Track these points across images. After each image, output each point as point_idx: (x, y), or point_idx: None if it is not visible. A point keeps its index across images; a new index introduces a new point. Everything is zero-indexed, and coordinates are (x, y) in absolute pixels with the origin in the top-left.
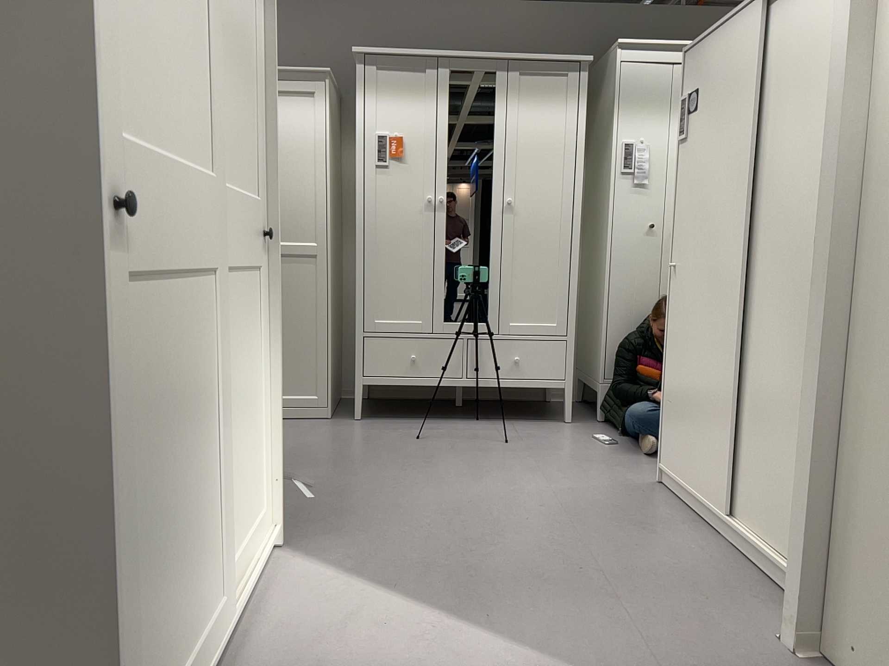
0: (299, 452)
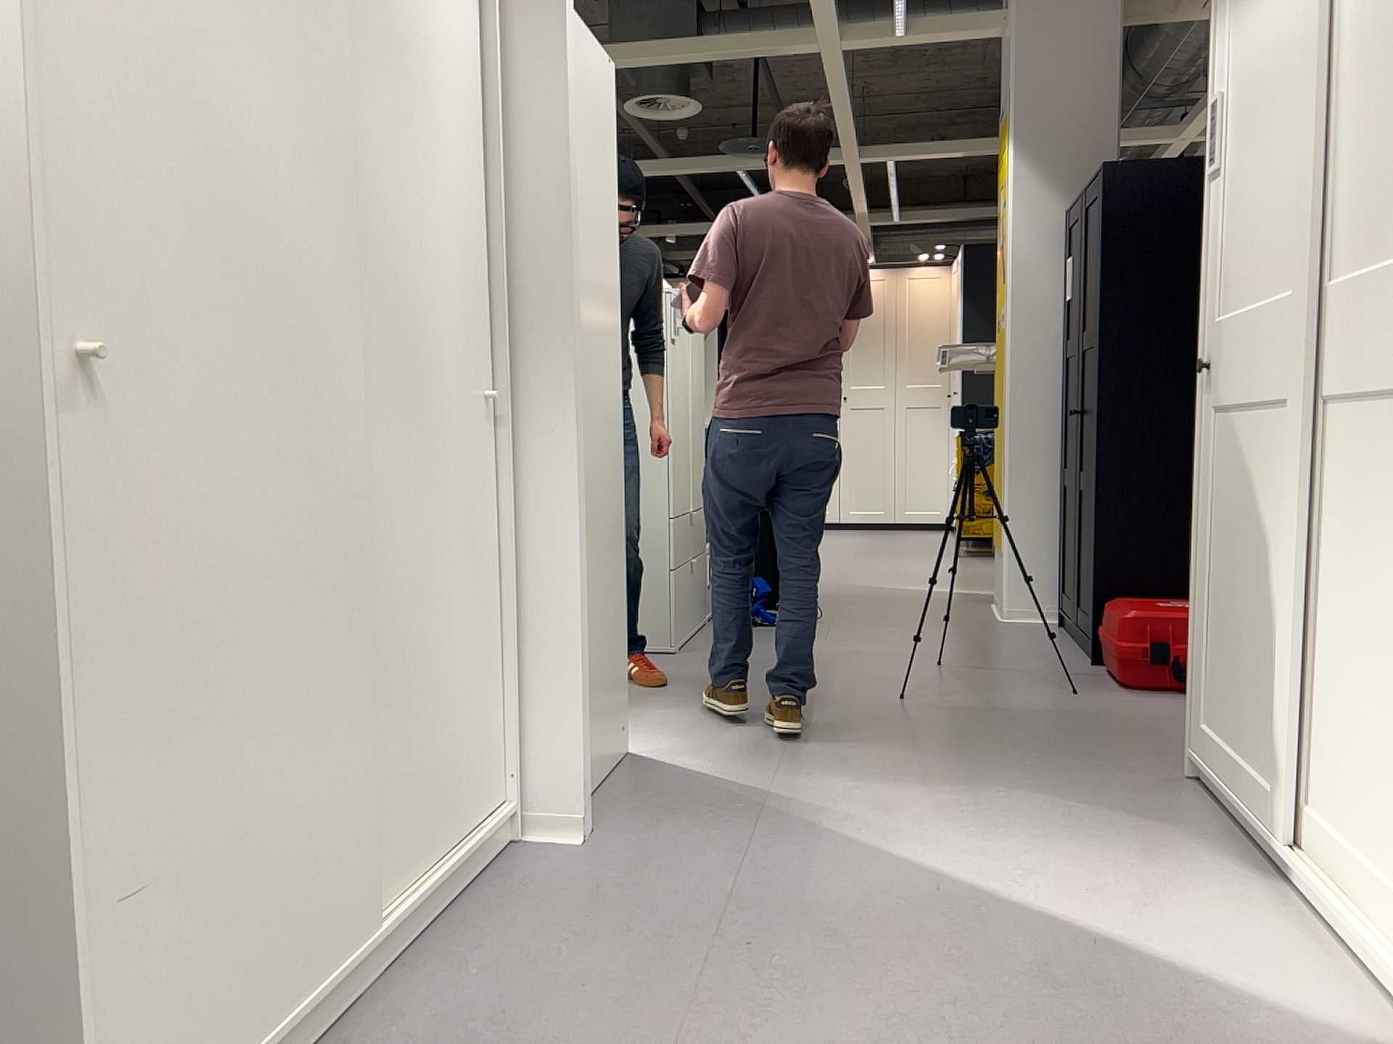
0: None
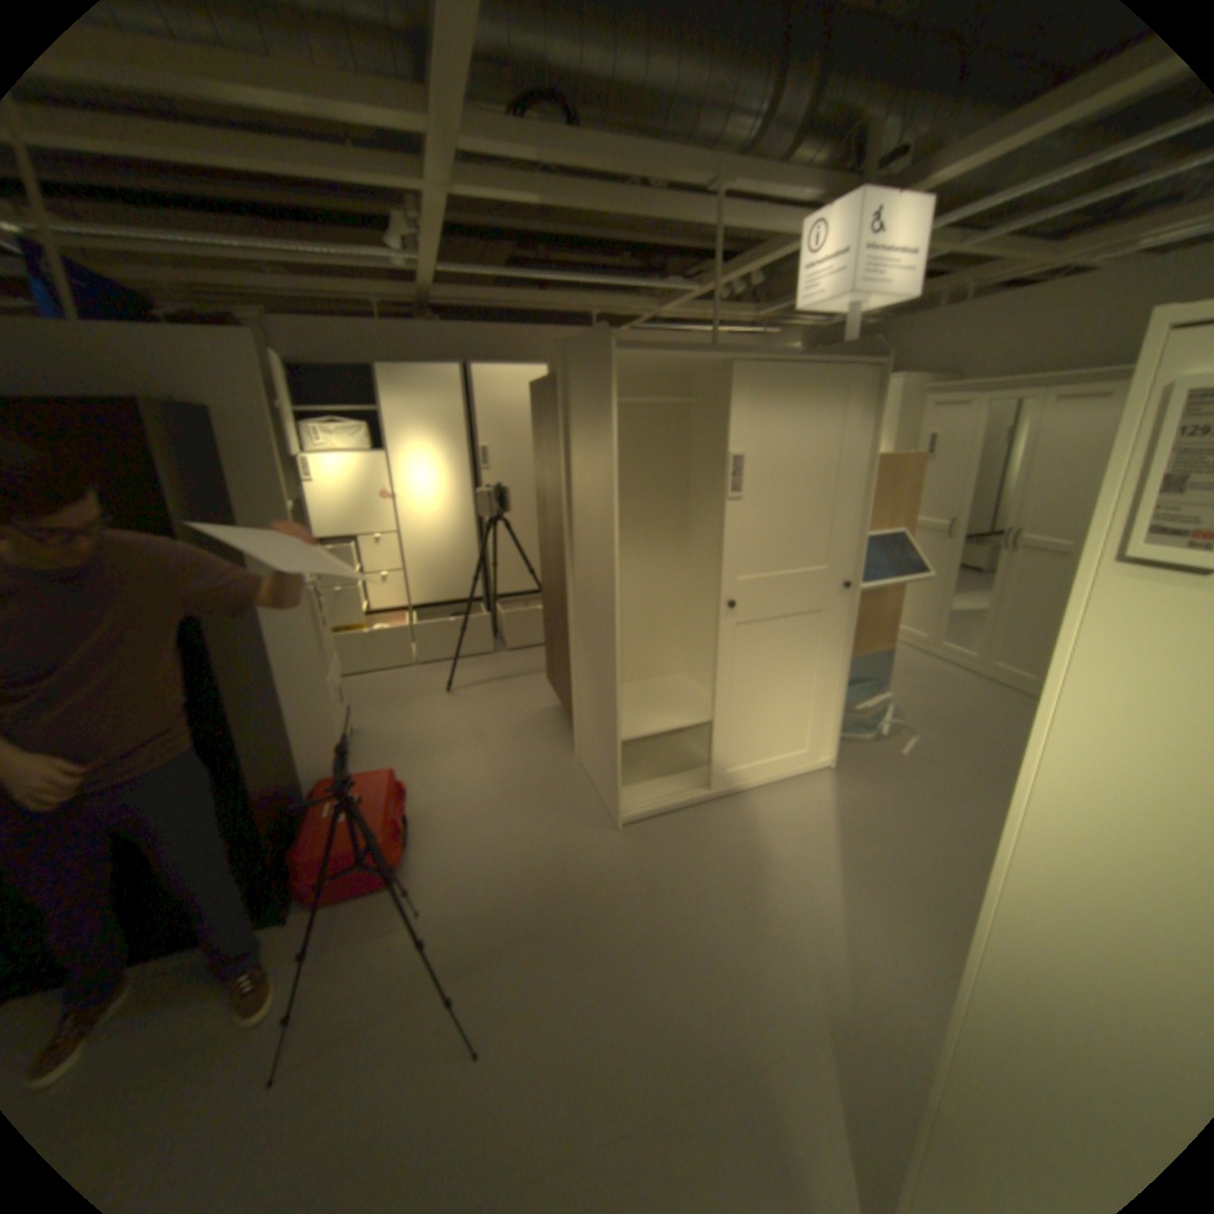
0: (963, 718)
